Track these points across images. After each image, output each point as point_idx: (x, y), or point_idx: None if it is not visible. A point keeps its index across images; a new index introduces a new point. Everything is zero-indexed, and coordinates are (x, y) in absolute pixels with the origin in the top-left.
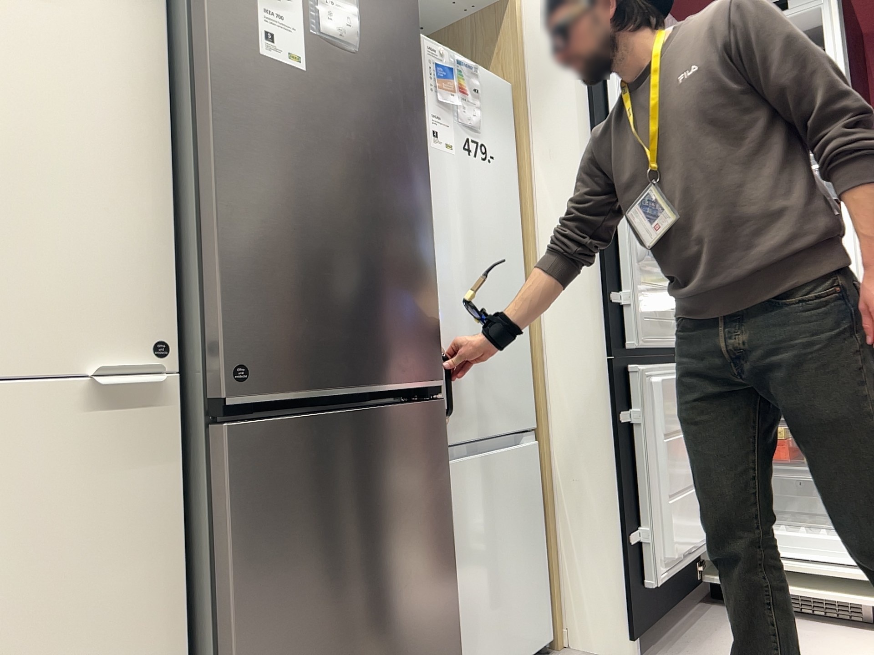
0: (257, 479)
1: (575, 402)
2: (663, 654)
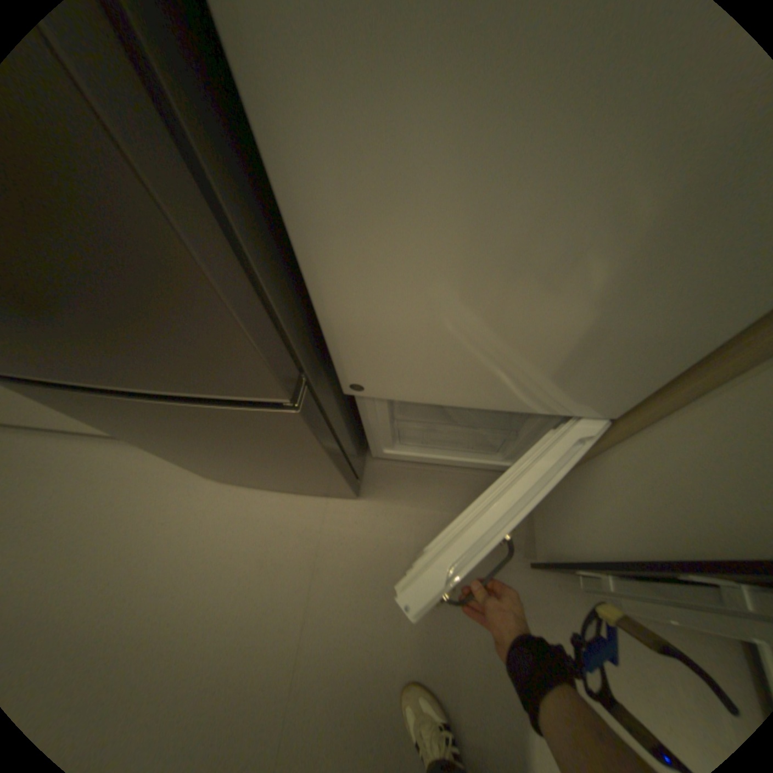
0: (60, 404)
1: (695, 460)
2: (567, 580)
